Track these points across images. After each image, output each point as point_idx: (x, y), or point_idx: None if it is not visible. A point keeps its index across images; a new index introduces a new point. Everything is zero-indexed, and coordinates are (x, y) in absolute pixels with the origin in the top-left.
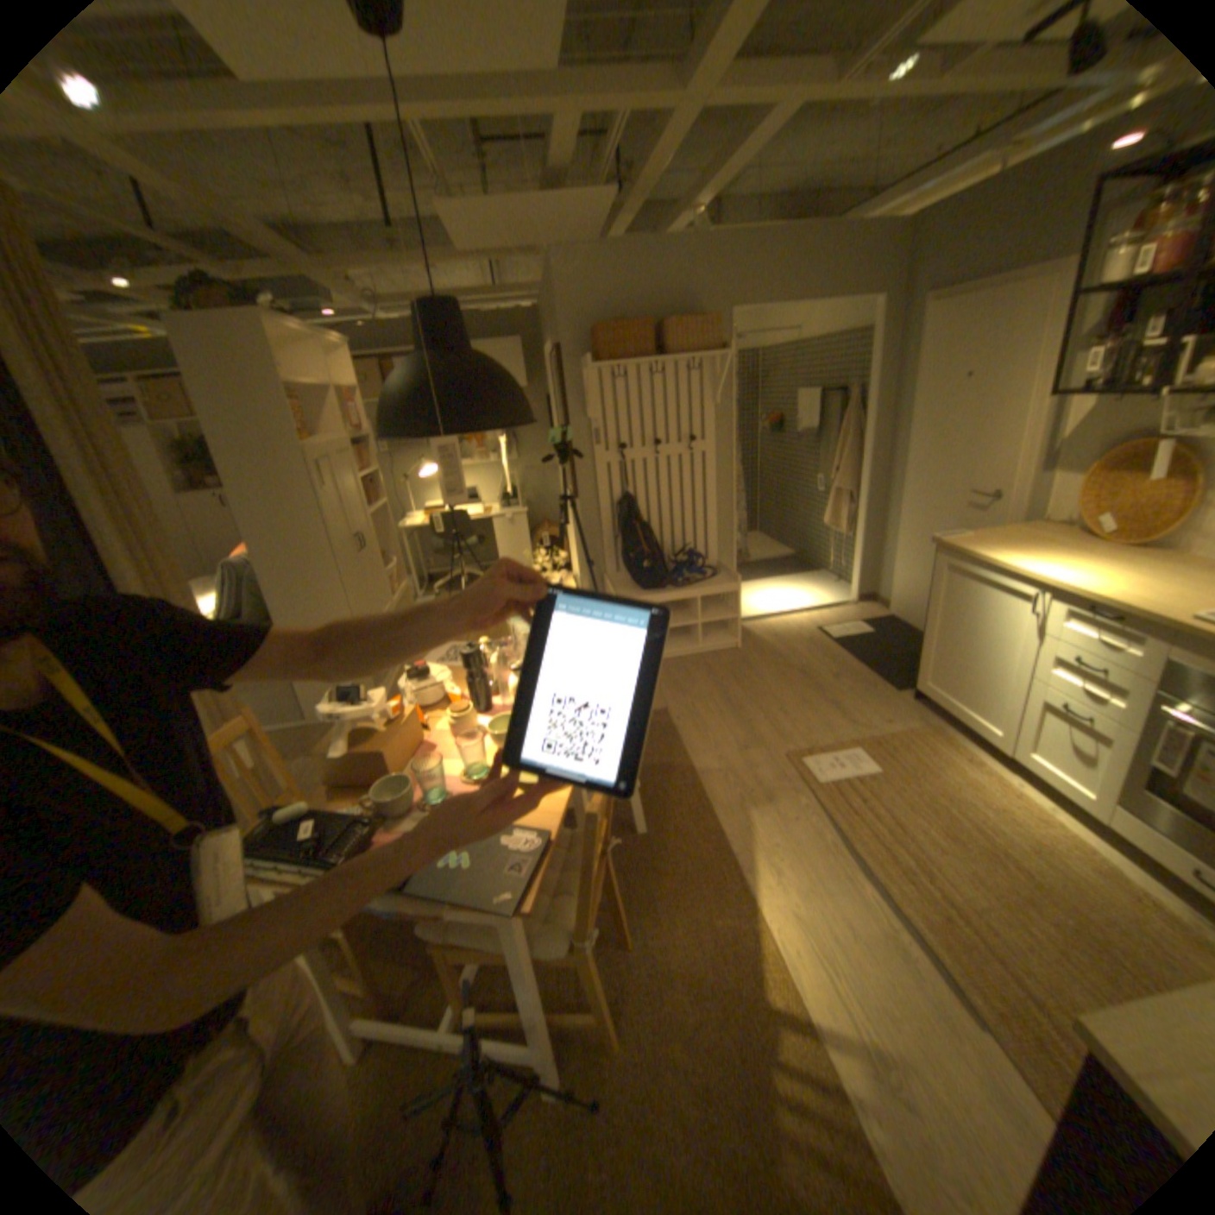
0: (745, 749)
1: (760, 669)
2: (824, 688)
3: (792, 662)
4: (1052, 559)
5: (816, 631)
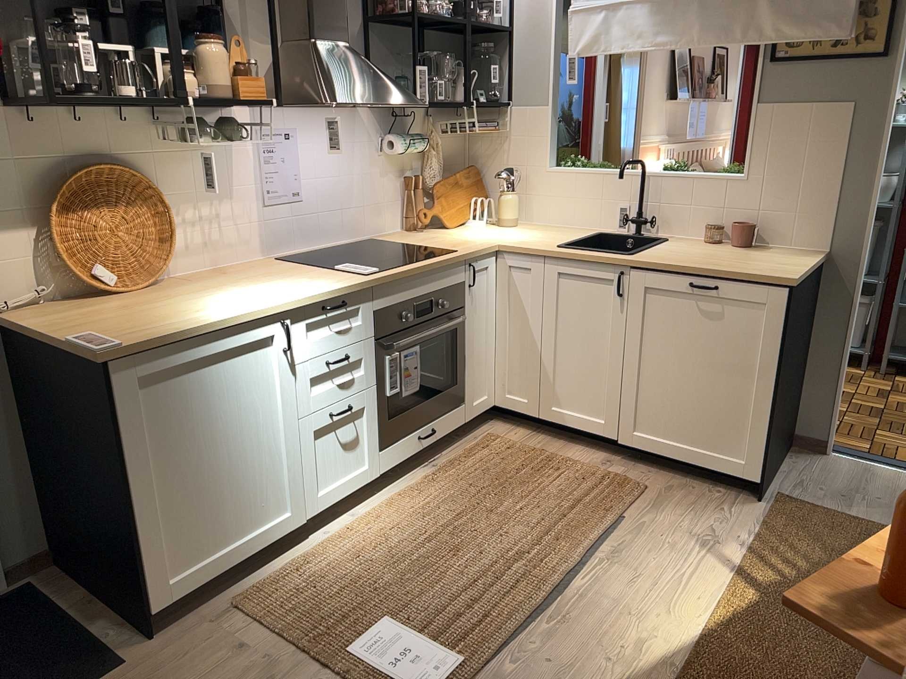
0: None
1: None
2: None
3: None
4: (215, 304)
5: None
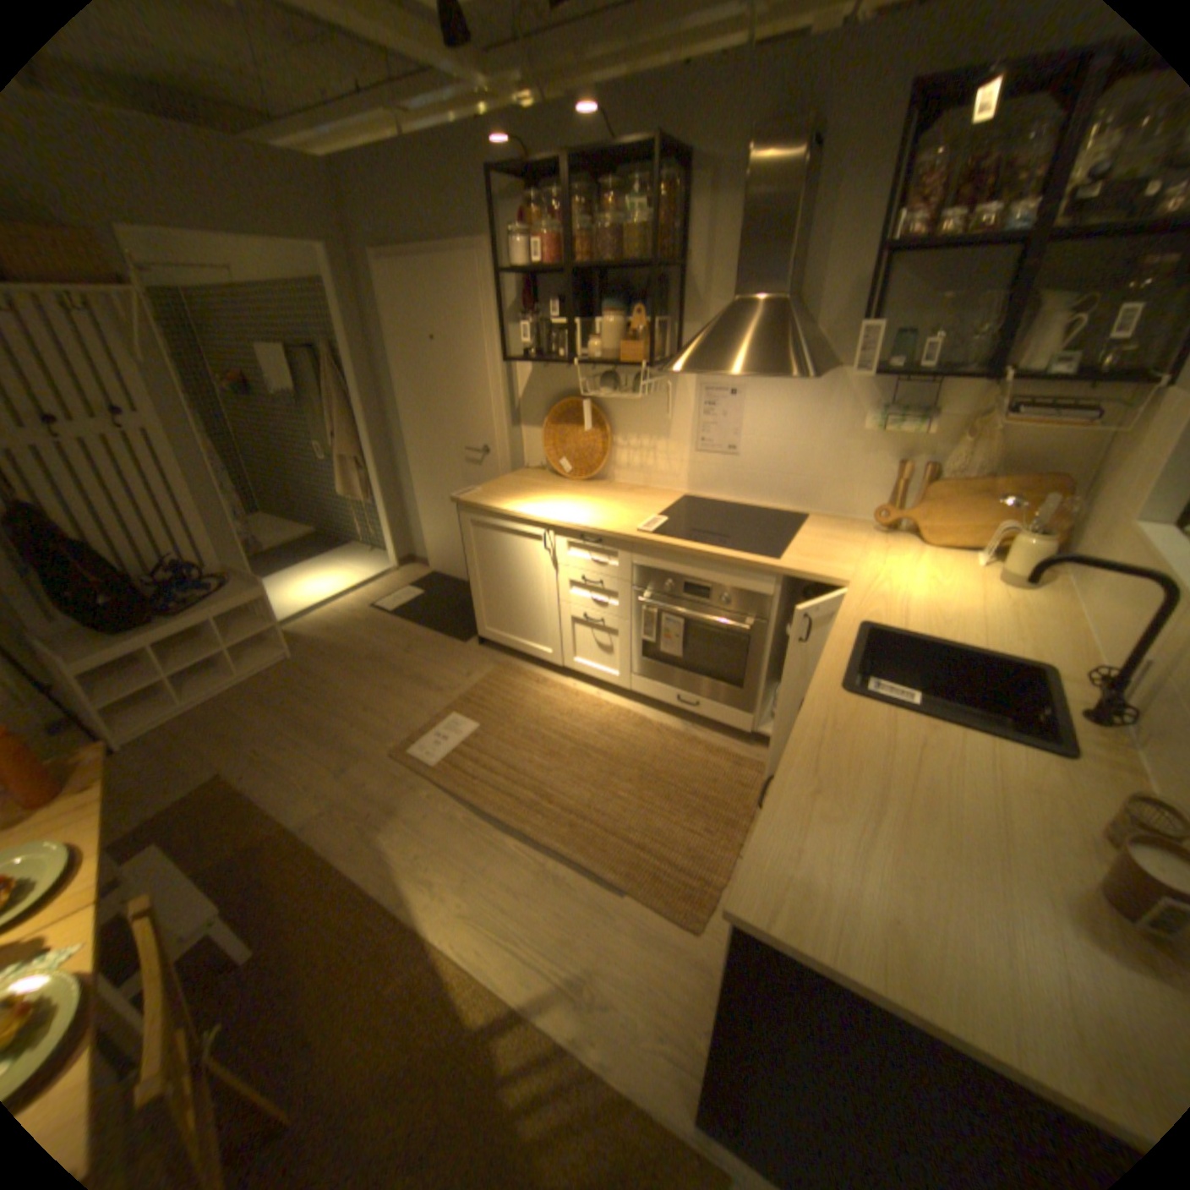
0: (342, 772)
1: (324, 673)
2: (399, 666)
3: (357, 652)
4: (543, 502)
5: (369, 610)
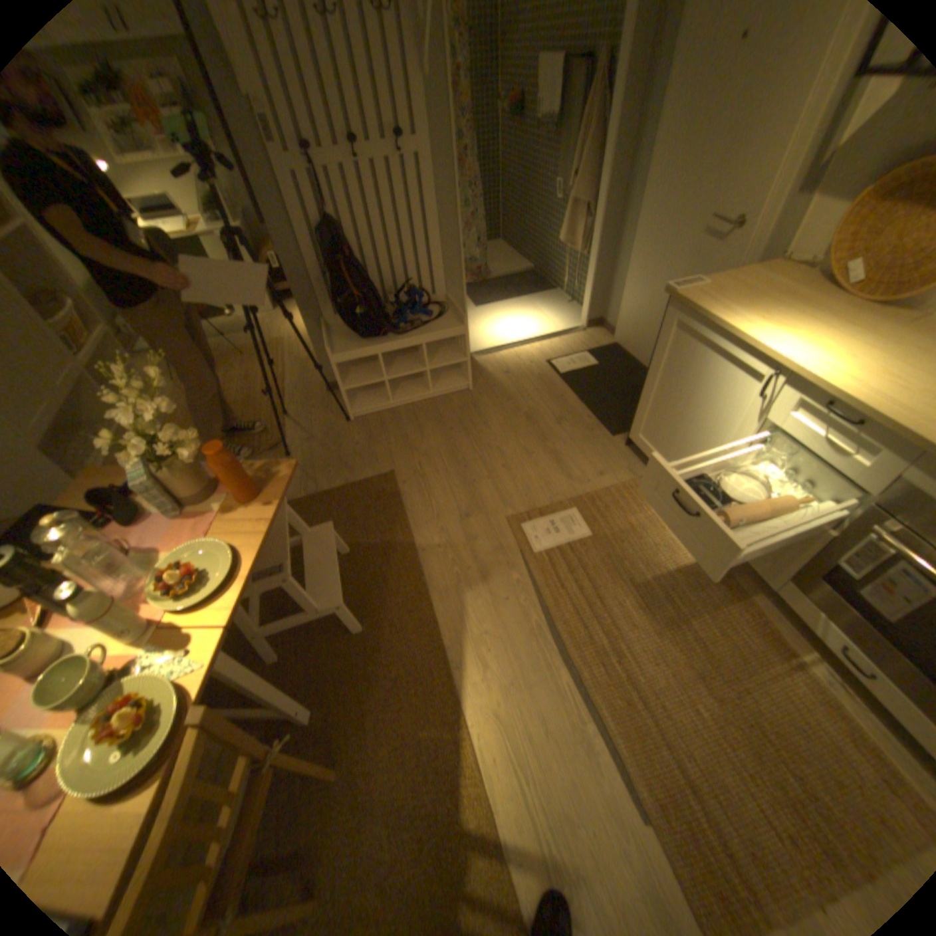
0: (467, 516)
1: (489, 415)
2: (546, 435)
3: (520, 405)
4: (794, 326)
5: (545, 365)
